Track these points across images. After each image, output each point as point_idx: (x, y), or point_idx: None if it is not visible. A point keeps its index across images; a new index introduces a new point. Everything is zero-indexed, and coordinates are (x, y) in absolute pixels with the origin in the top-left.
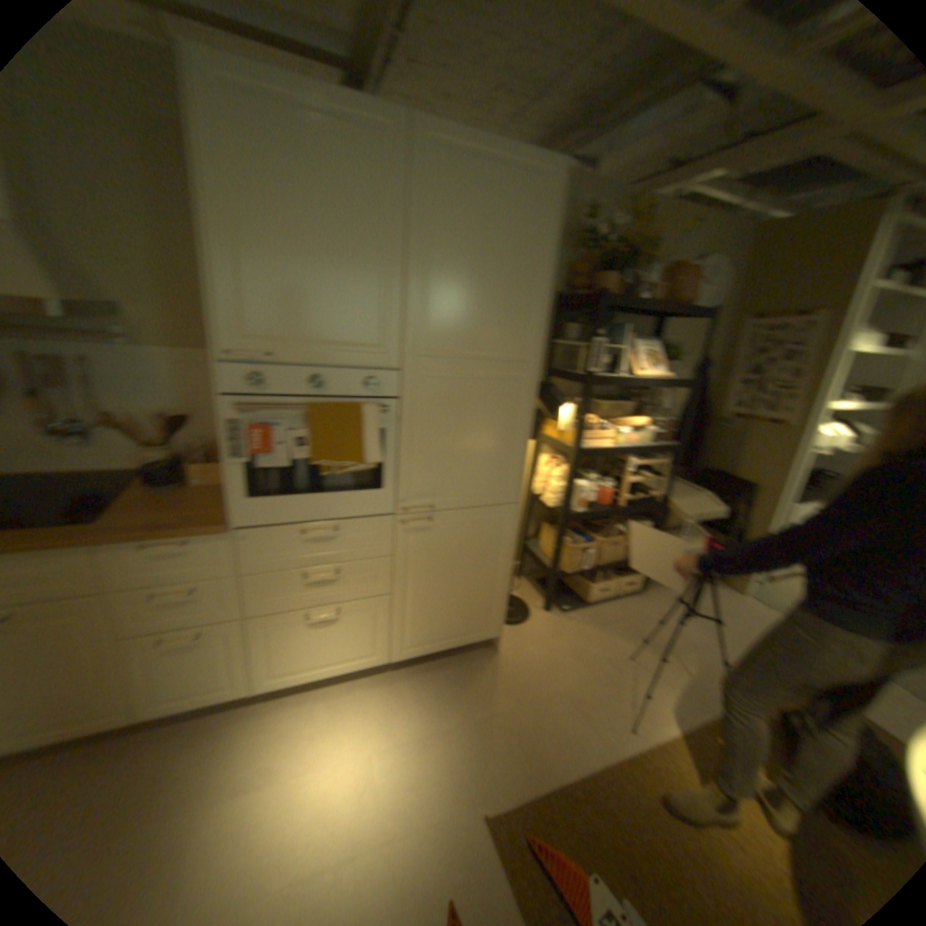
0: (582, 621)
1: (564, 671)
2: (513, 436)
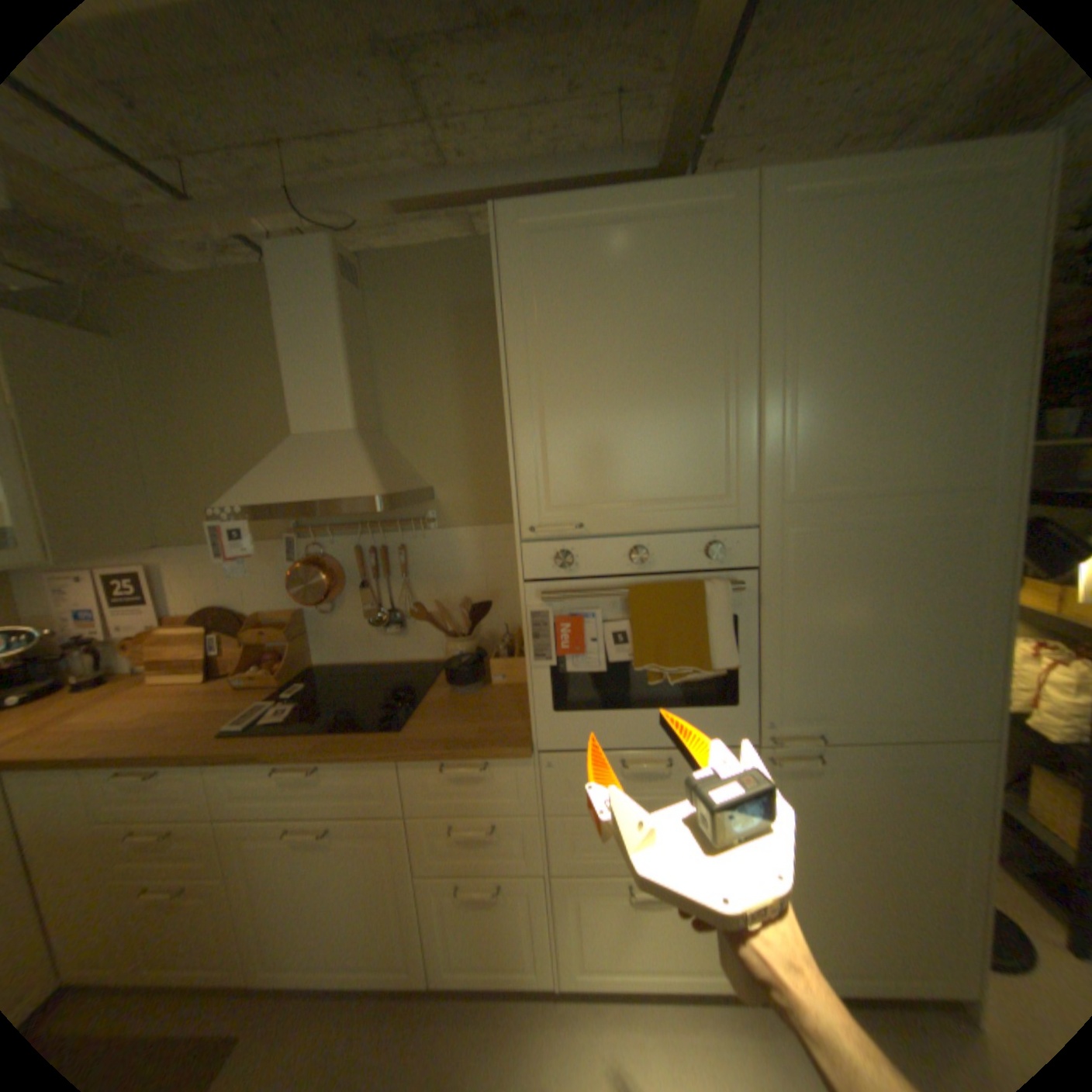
0: None
1: None
2: (984, 619)
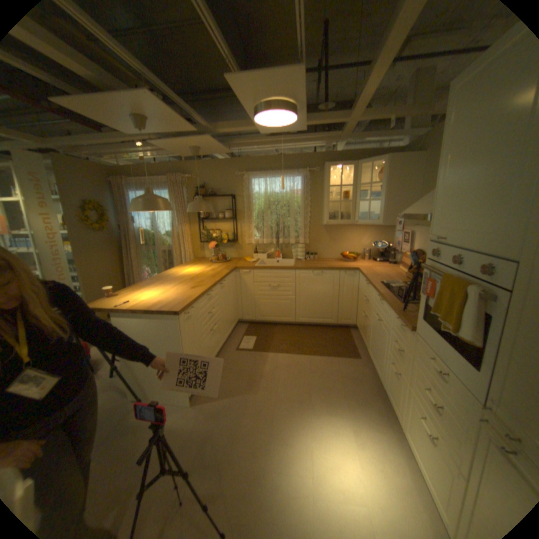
0: None
1: None
2: None
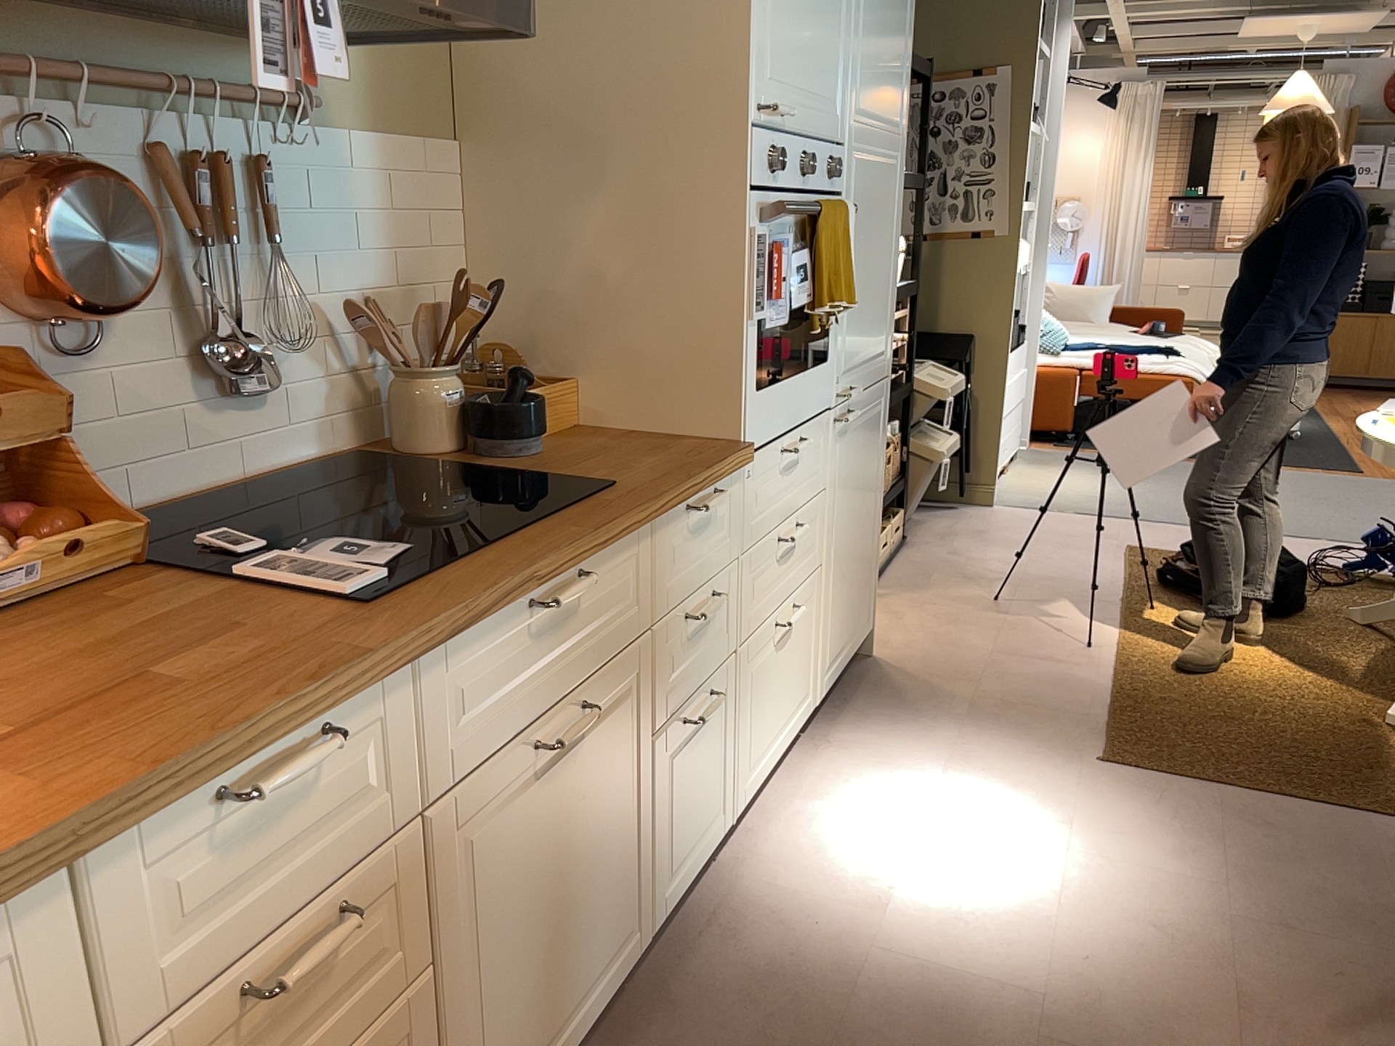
0: (899, 590)
1: (961, 635)
2: (893, 260)
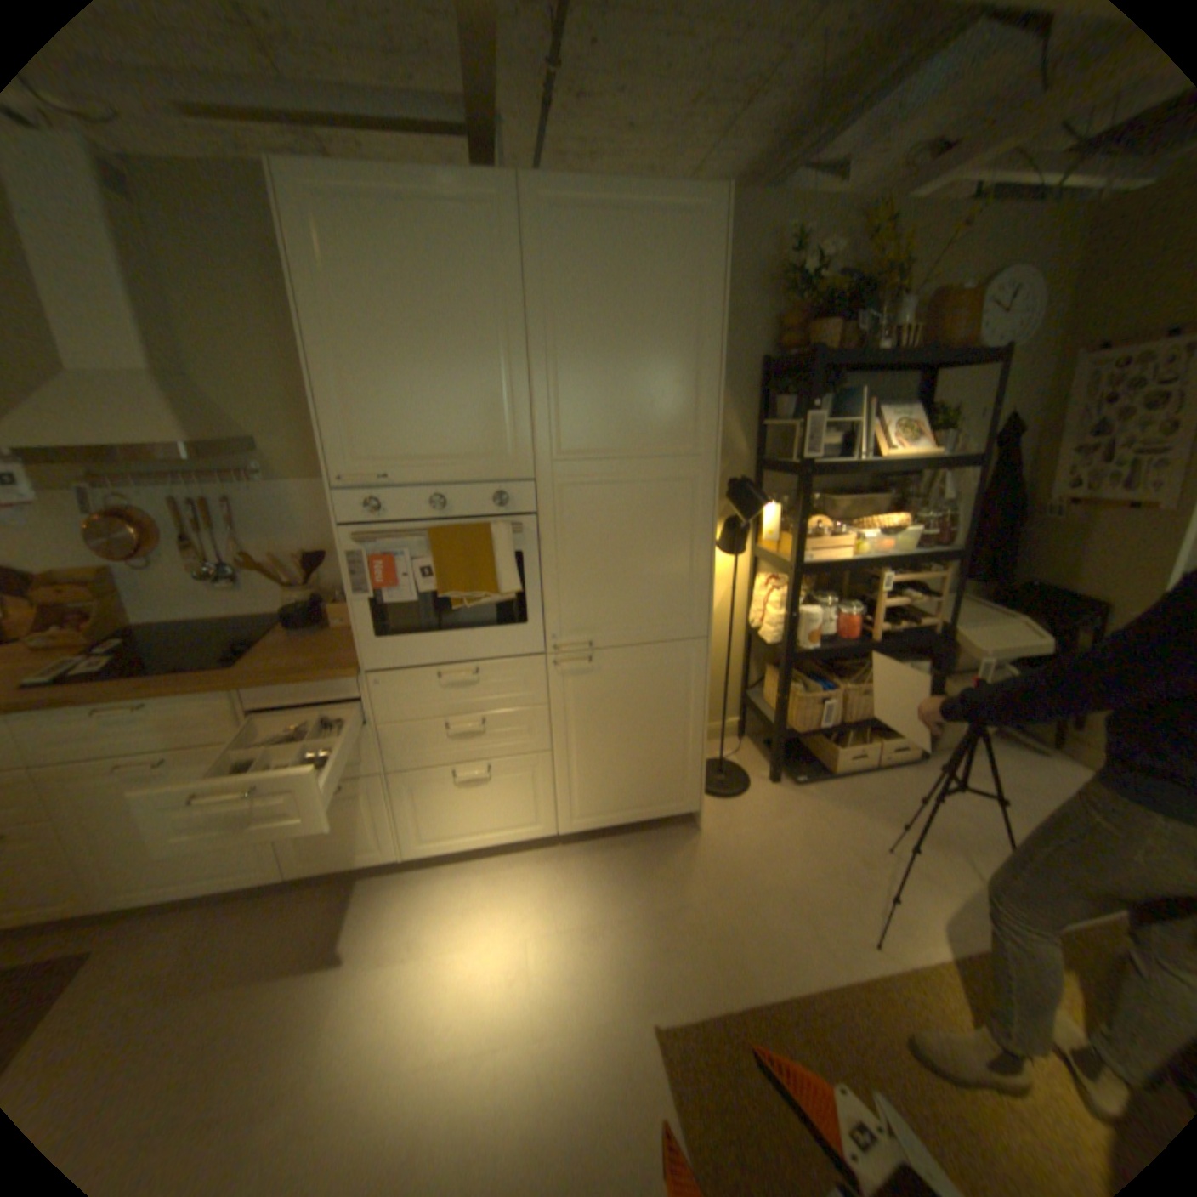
0: (826, 798)
1: (791, 861)
2: (694, 551)
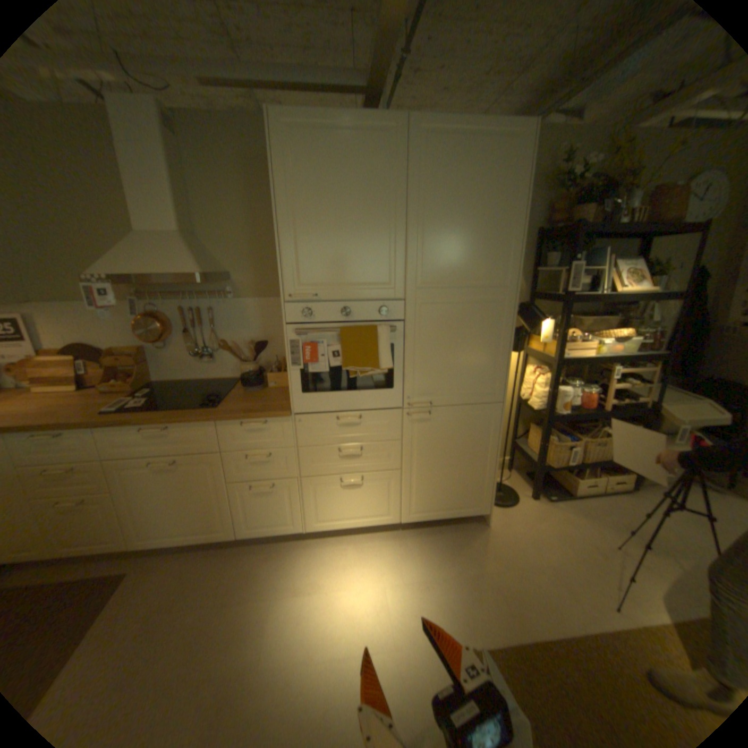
0: (571, 512)
1: (552, 550)
2: (499, 348)
